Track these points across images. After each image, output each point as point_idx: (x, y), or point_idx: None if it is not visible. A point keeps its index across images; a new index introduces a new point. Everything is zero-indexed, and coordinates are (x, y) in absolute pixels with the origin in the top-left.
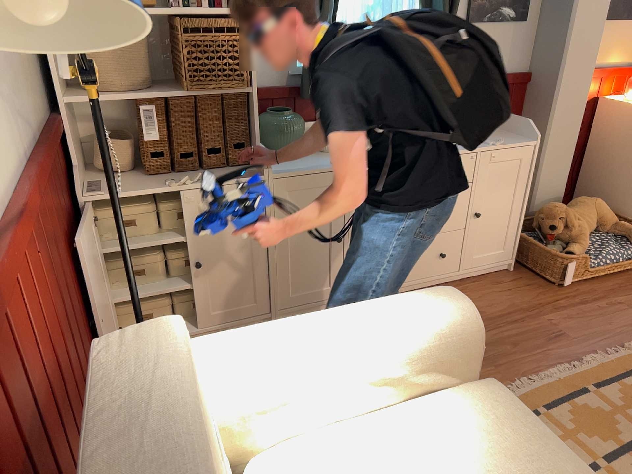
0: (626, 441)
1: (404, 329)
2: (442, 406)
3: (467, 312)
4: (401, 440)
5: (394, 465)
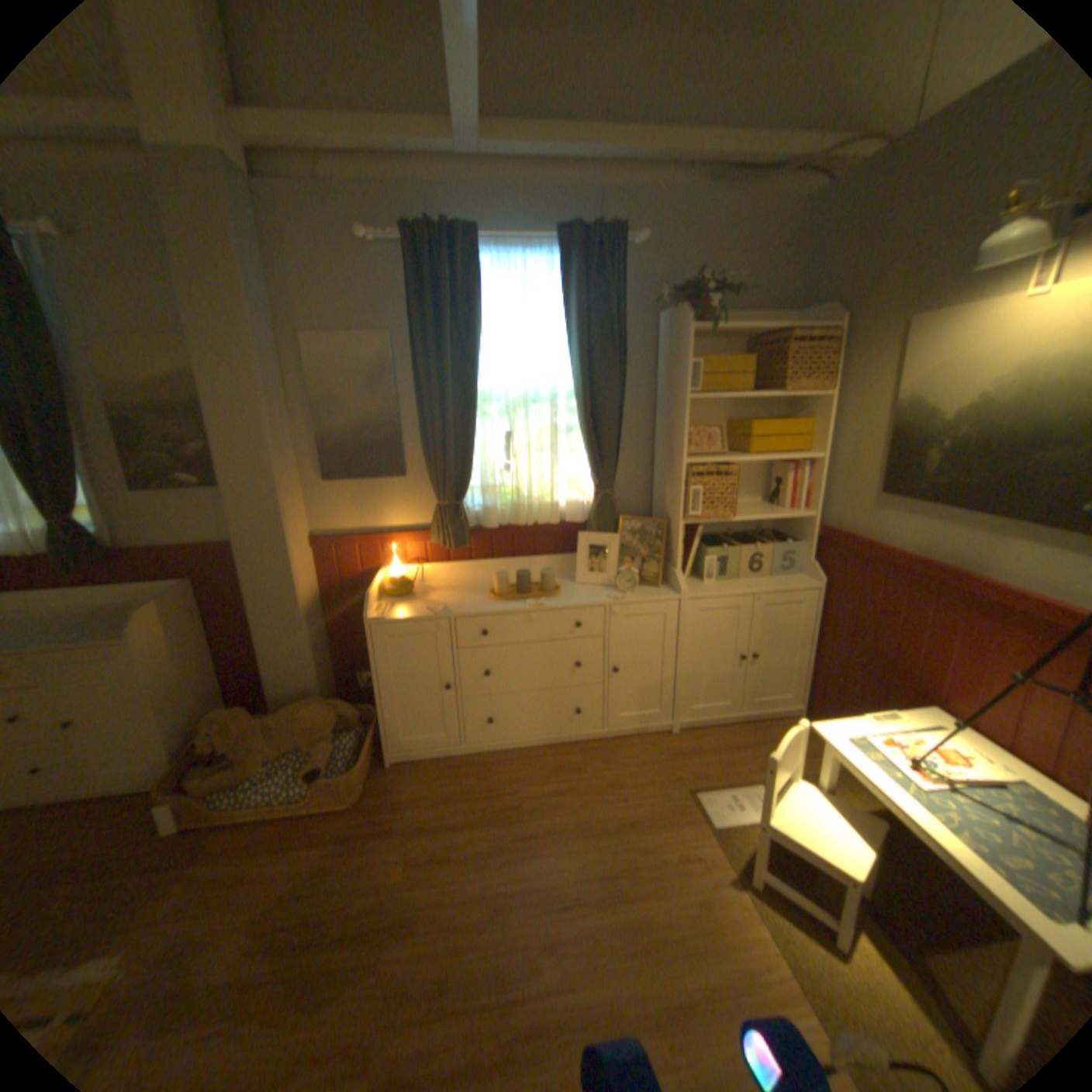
0: None
1: None
2: None
3: None
4: None
5: None
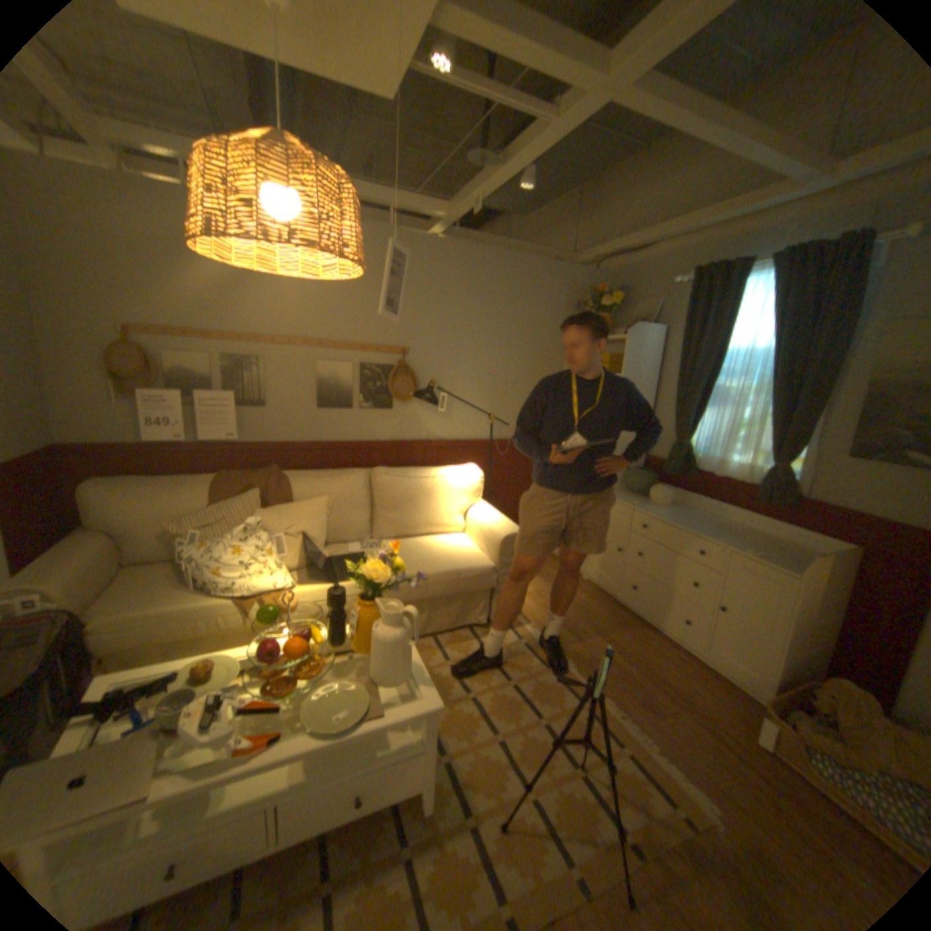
0: (537, 707)
1: (491, 524)
2: (476, 553)
3: (506, 535)
4: (459, 545)
5: (449, 543)
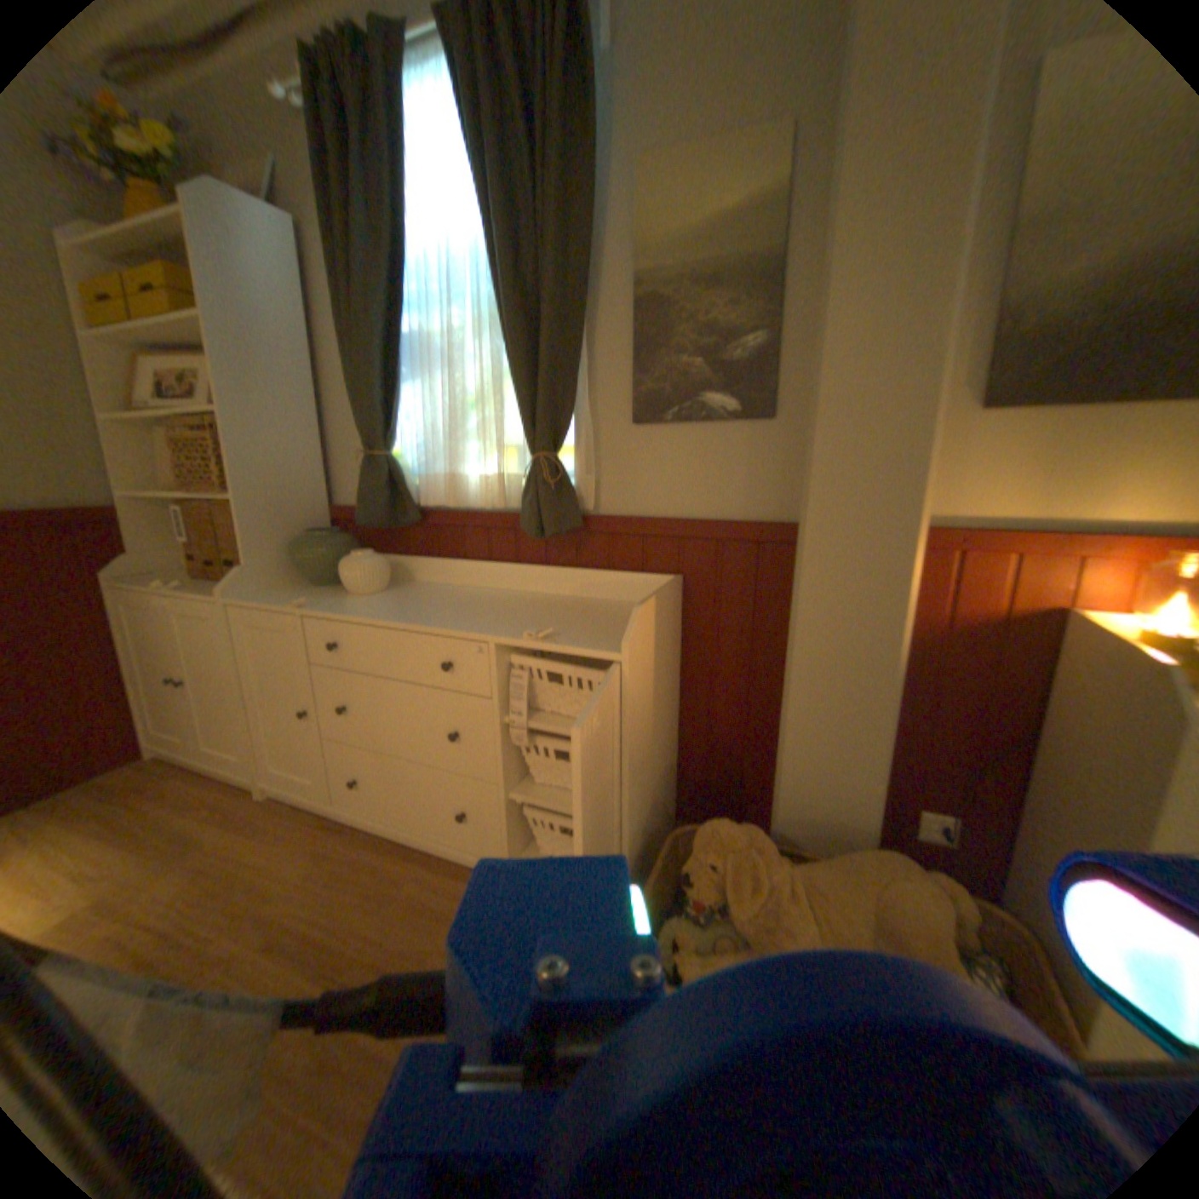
0: None
1: None
2: None
3: None
4: None
5: None
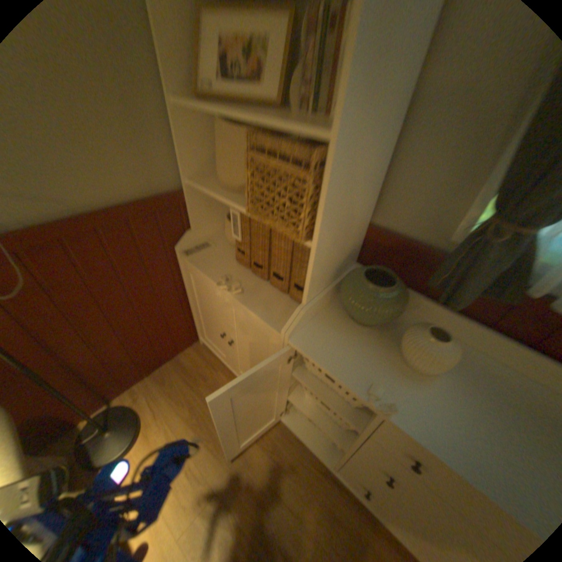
0: None
1: None
2: None
3: None
4: None
5: None
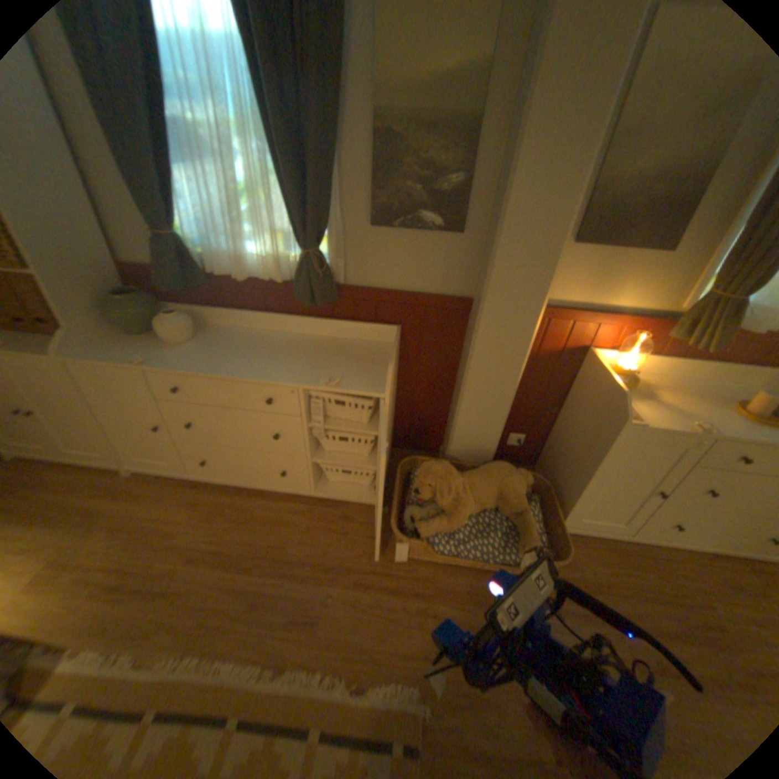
0: None
1: None
2: None
3: None
4: None
5: None
